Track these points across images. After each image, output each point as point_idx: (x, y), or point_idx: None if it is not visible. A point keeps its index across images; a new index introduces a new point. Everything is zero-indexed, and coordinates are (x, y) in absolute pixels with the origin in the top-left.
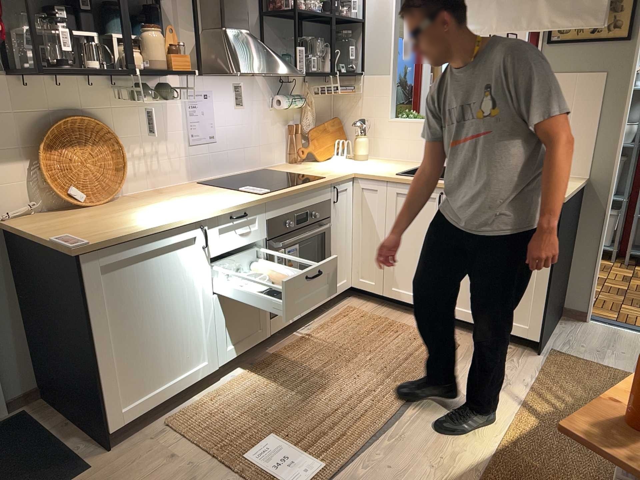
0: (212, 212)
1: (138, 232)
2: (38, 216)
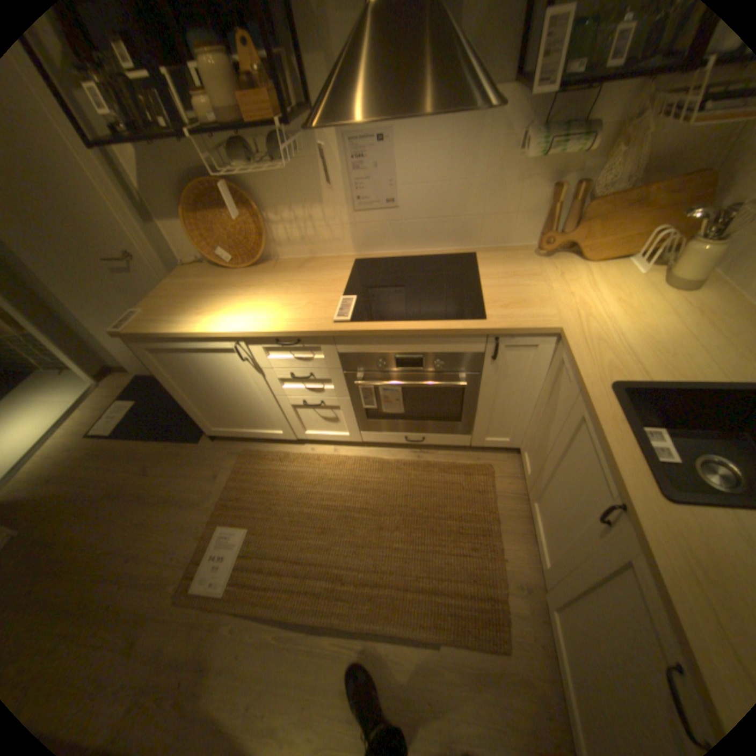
0: (243, 331)
1: (160, 332)
2: (198, 265)
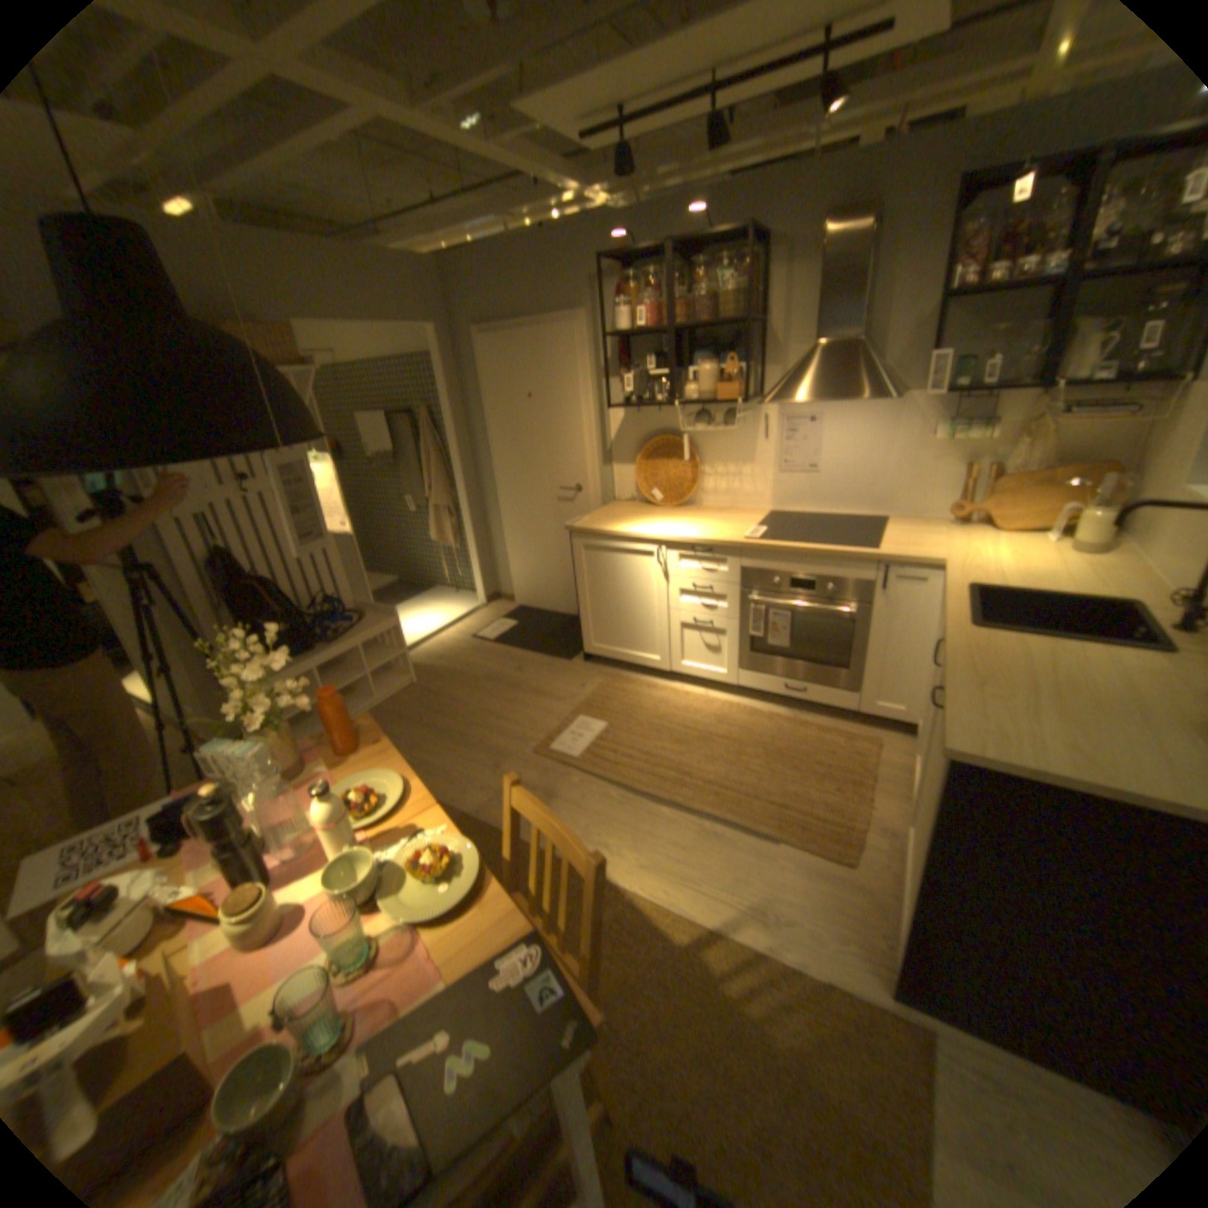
0: (669, 537)
1: (604, 531)
2: (631, 503)
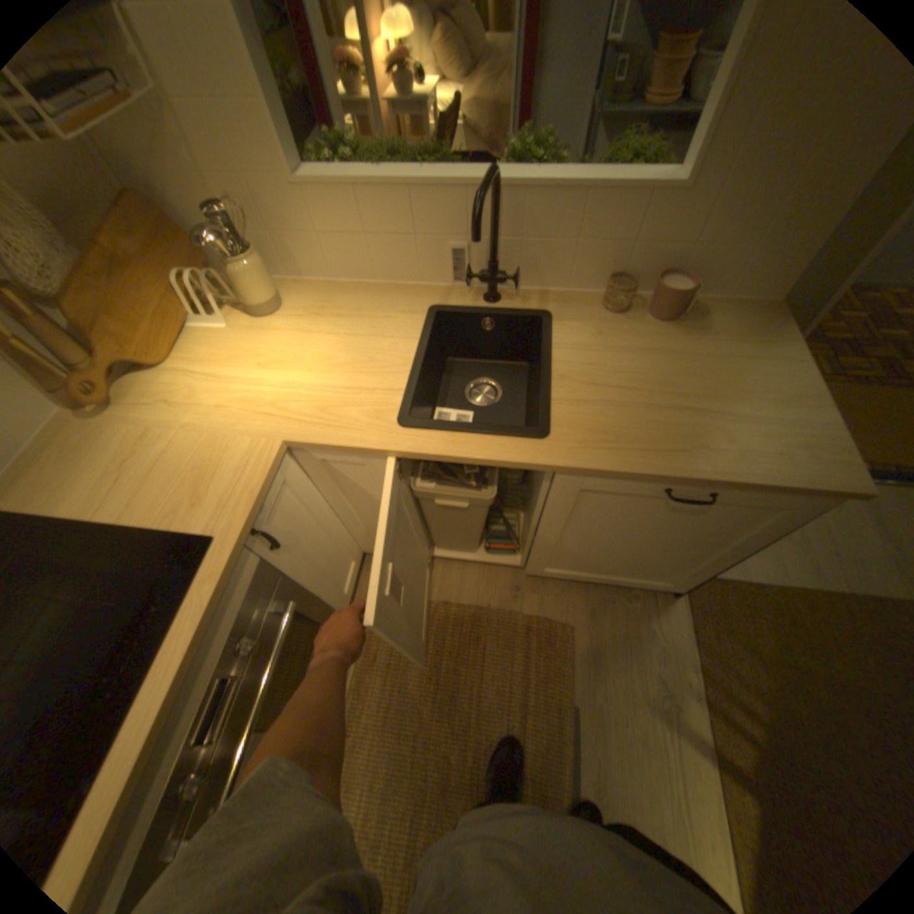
0: None
1: None
2: None
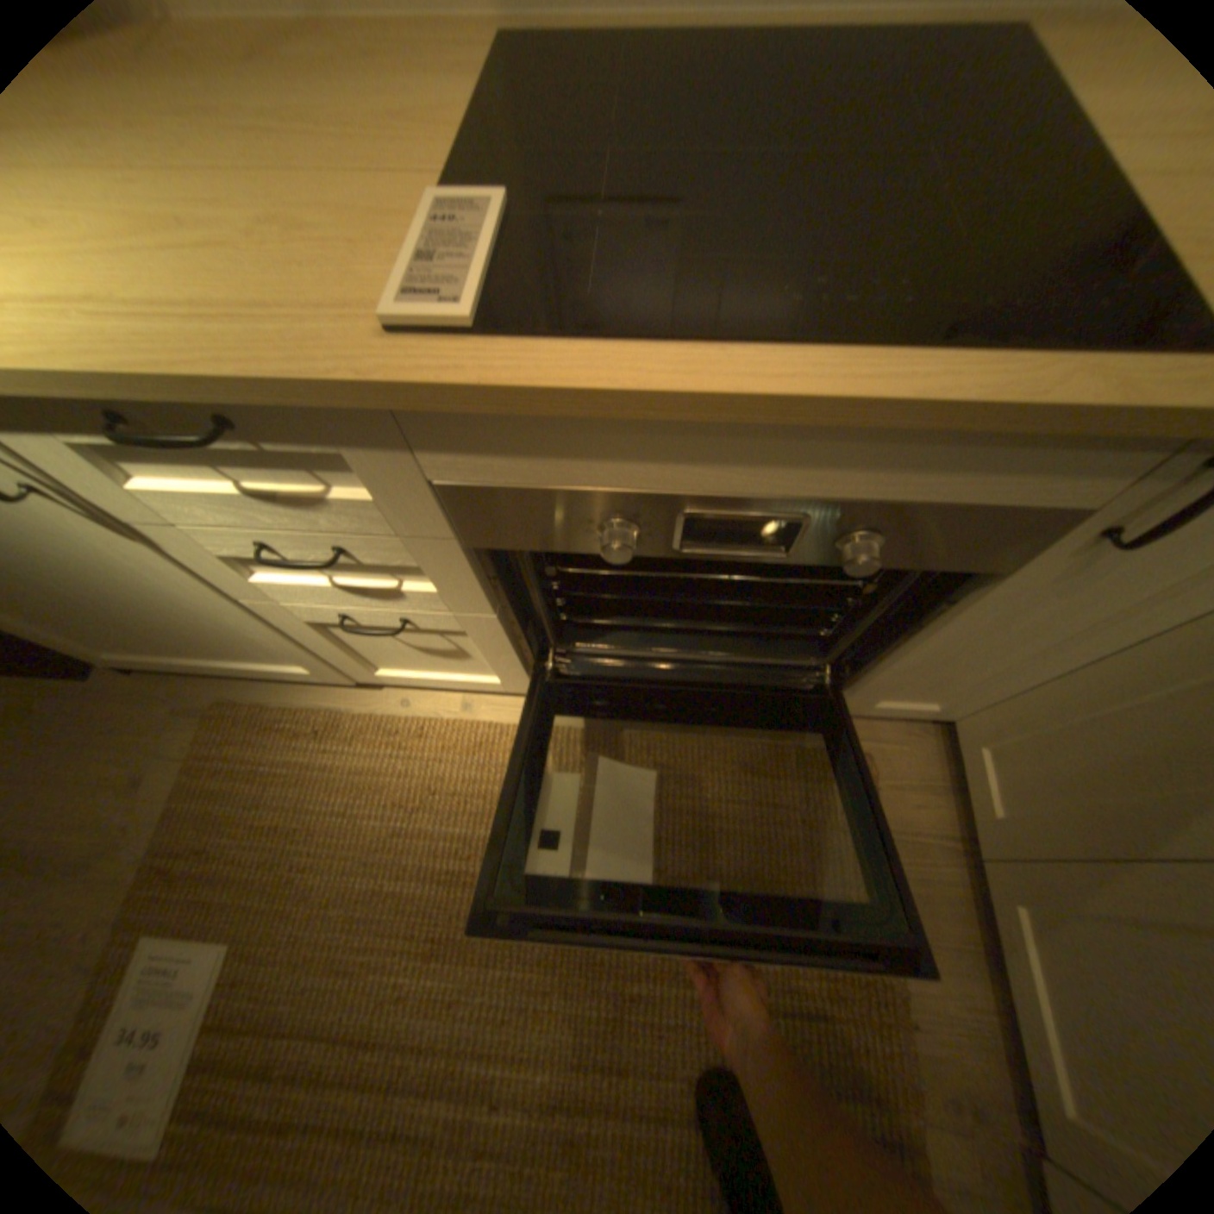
0: None
1: None
2: None
